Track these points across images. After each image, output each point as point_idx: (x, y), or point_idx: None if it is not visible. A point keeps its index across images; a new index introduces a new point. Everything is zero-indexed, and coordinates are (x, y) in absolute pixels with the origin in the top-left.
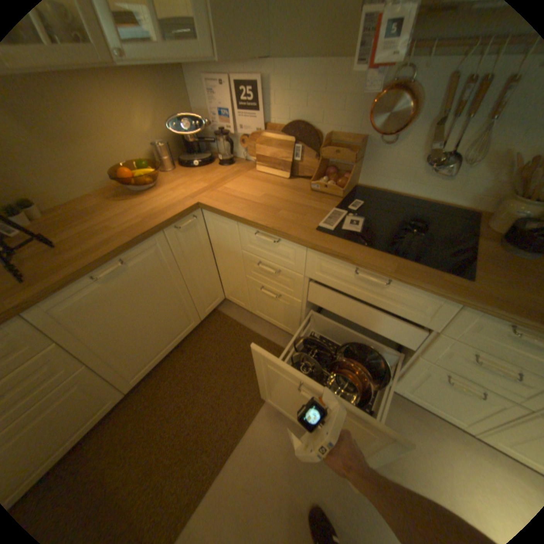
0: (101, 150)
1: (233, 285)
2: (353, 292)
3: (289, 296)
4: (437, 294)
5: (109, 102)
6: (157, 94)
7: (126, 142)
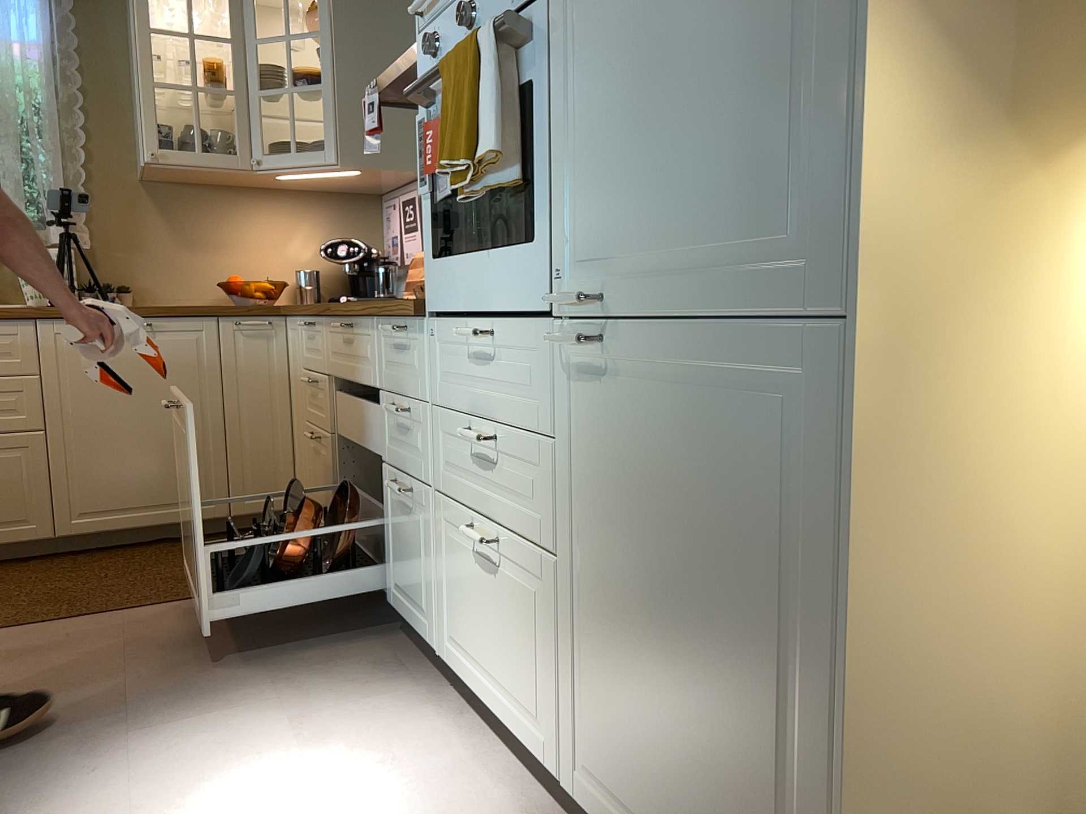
0: (234, 264)
1: (299, 459)
2: (344, 370)
3: (324, 434)
4: (358, 315)
5: (267, 221)
6: (333, 223)
7: (269, 264)
